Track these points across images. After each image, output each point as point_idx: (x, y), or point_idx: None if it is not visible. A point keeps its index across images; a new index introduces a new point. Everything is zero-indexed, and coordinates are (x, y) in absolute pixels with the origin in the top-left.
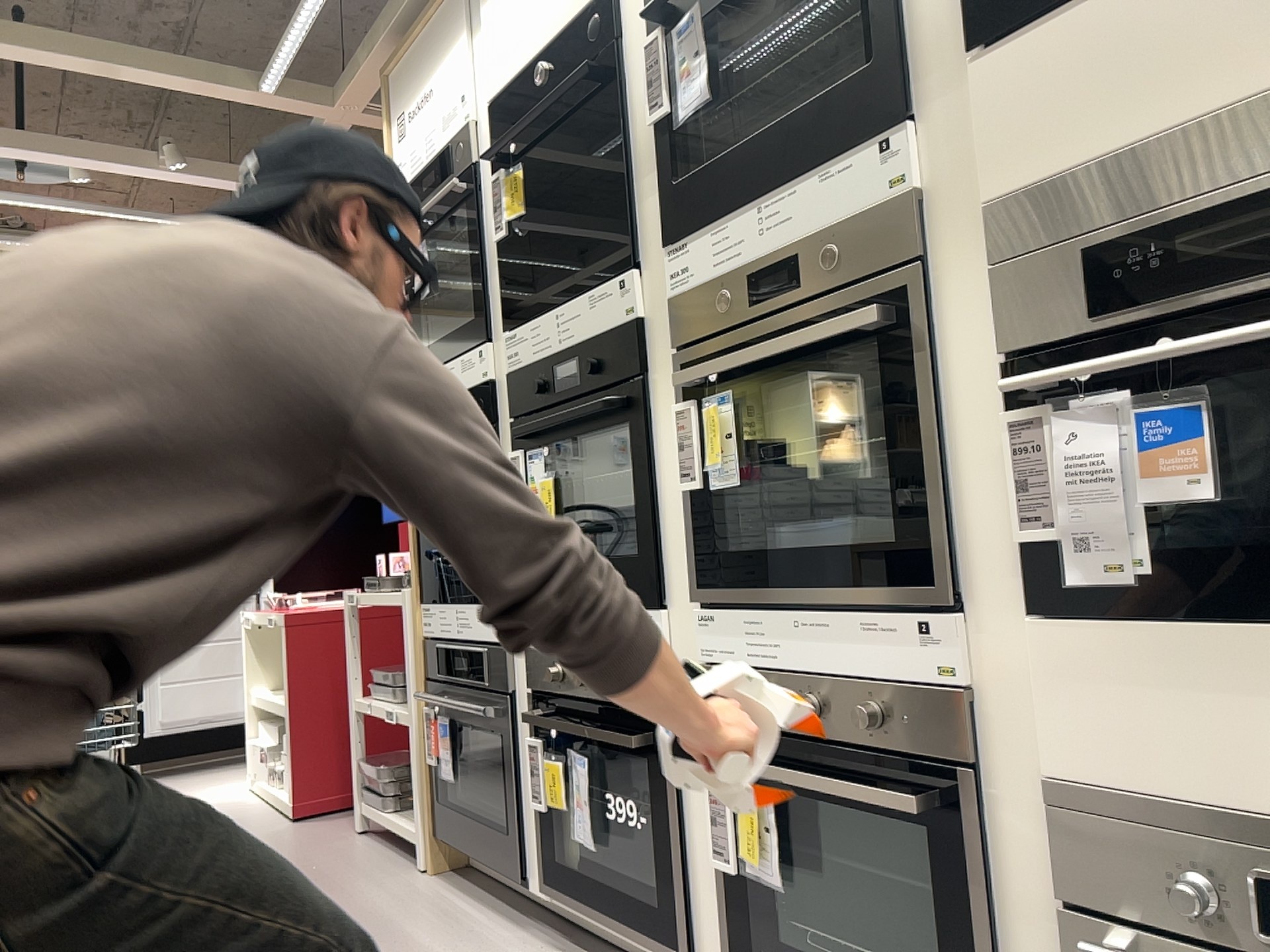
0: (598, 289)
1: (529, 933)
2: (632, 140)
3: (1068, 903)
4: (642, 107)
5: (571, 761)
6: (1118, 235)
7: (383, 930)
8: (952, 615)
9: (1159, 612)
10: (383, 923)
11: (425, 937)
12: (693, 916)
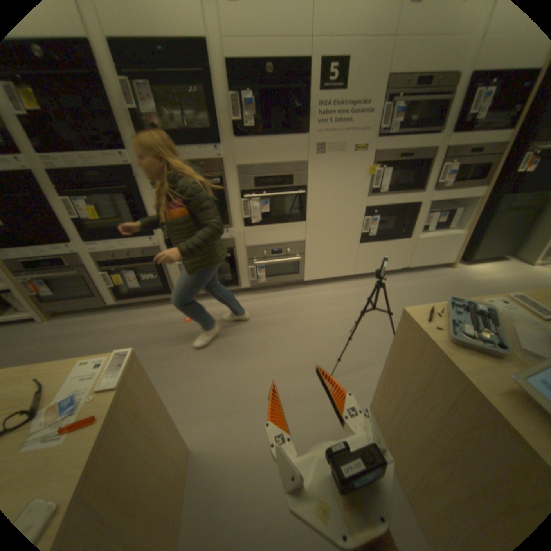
0: (99, 151)
1: (111, 313)
2: (114, 109)
3: (248, 260)
4: (117, 99)
5: (121, 274)
6: (258, 178)
7: (66, 337)
8: (231, 229)
9: (260, 226)
10: (61, 336)
11: (83, 330)
12: (171, 288)
